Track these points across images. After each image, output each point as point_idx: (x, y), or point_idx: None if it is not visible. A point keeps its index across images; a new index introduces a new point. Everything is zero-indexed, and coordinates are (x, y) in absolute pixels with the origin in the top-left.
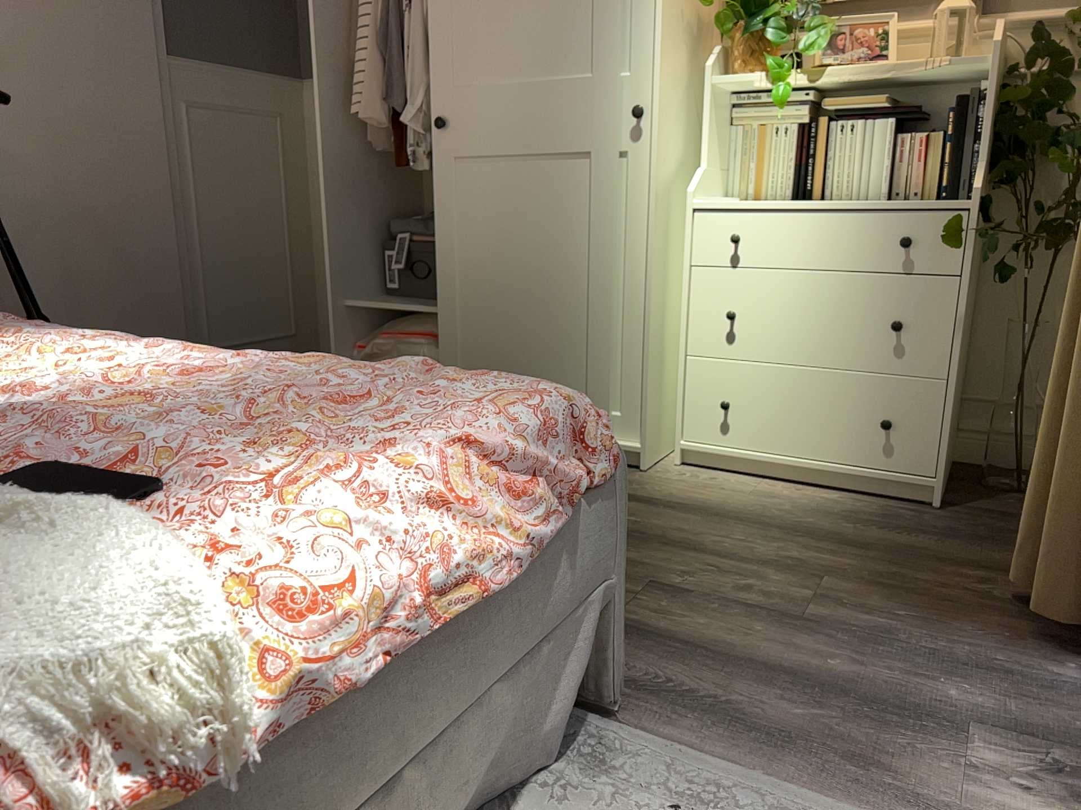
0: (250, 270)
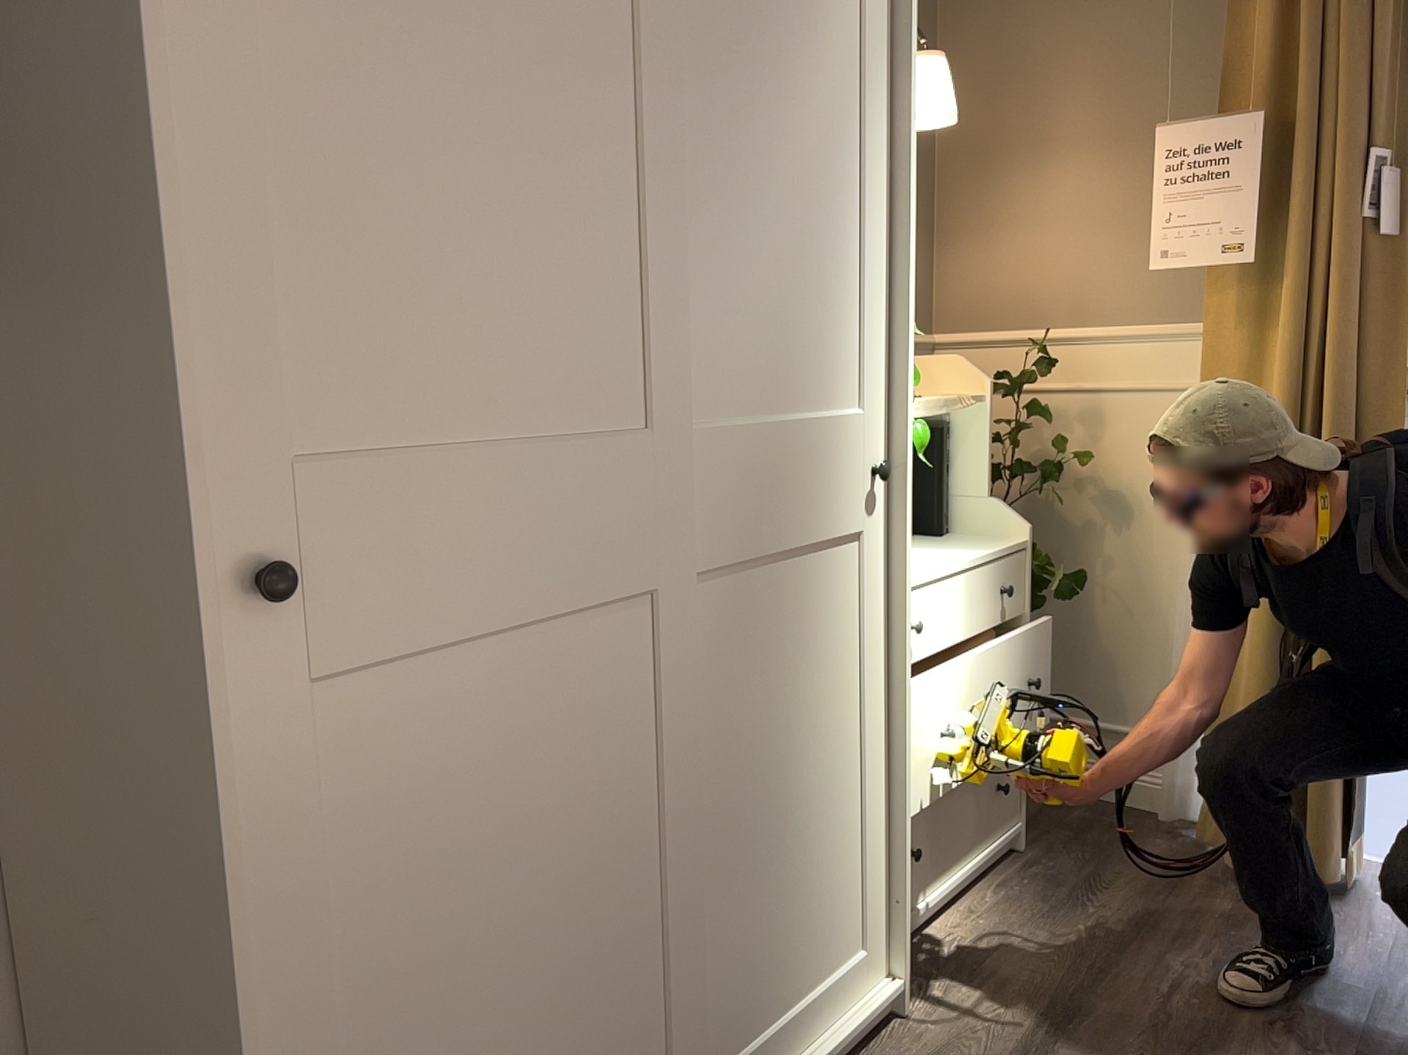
0: None
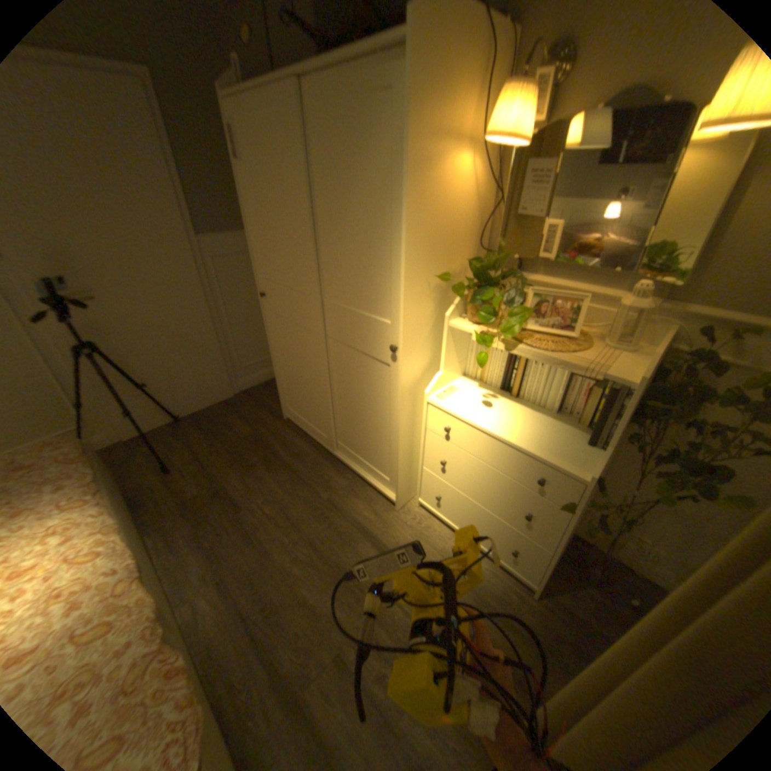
0: (255, 328)
